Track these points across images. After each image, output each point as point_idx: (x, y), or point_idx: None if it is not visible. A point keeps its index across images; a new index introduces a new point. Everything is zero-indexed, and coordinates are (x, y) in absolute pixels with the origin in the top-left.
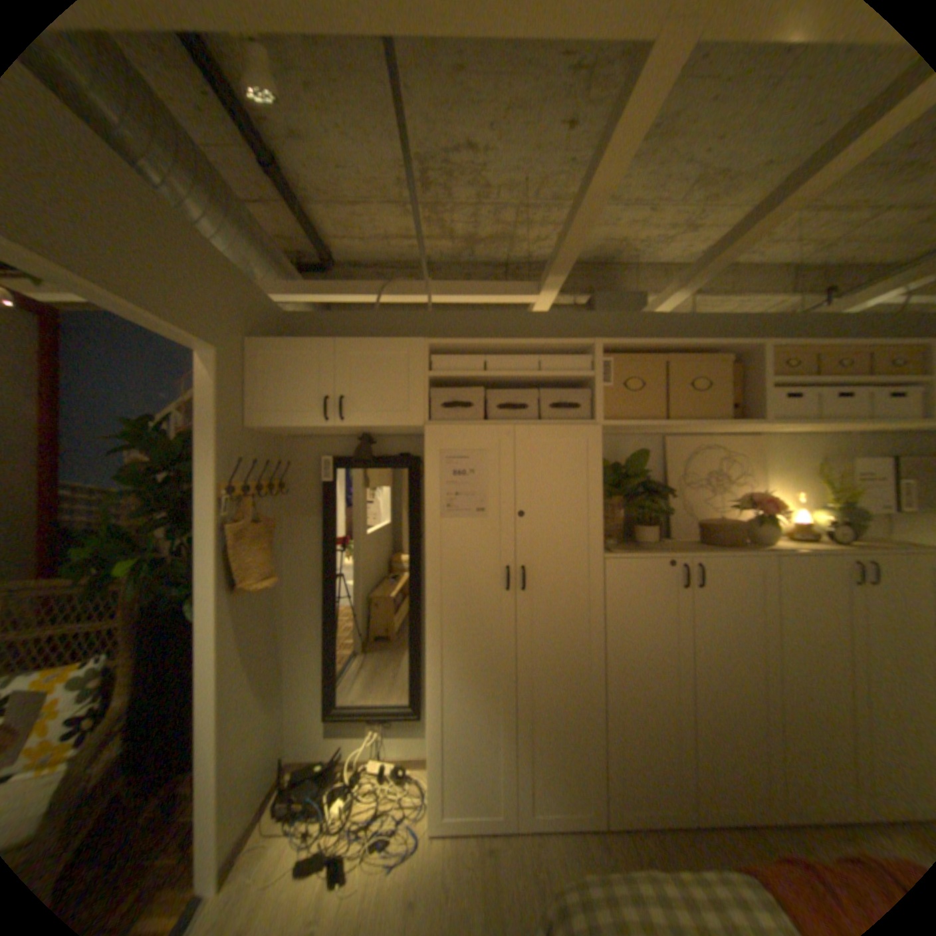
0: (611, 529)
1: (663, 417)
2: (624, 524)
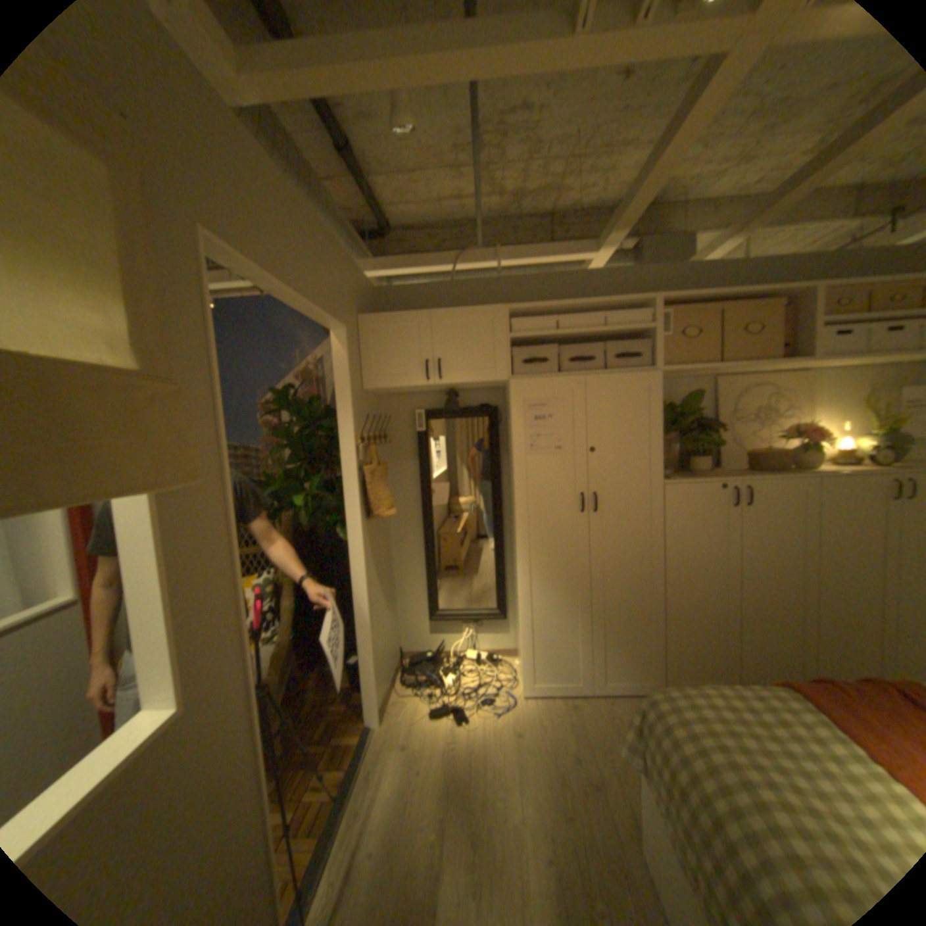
0: (666, 462)
1: (718, 360)
2: (678, 457)
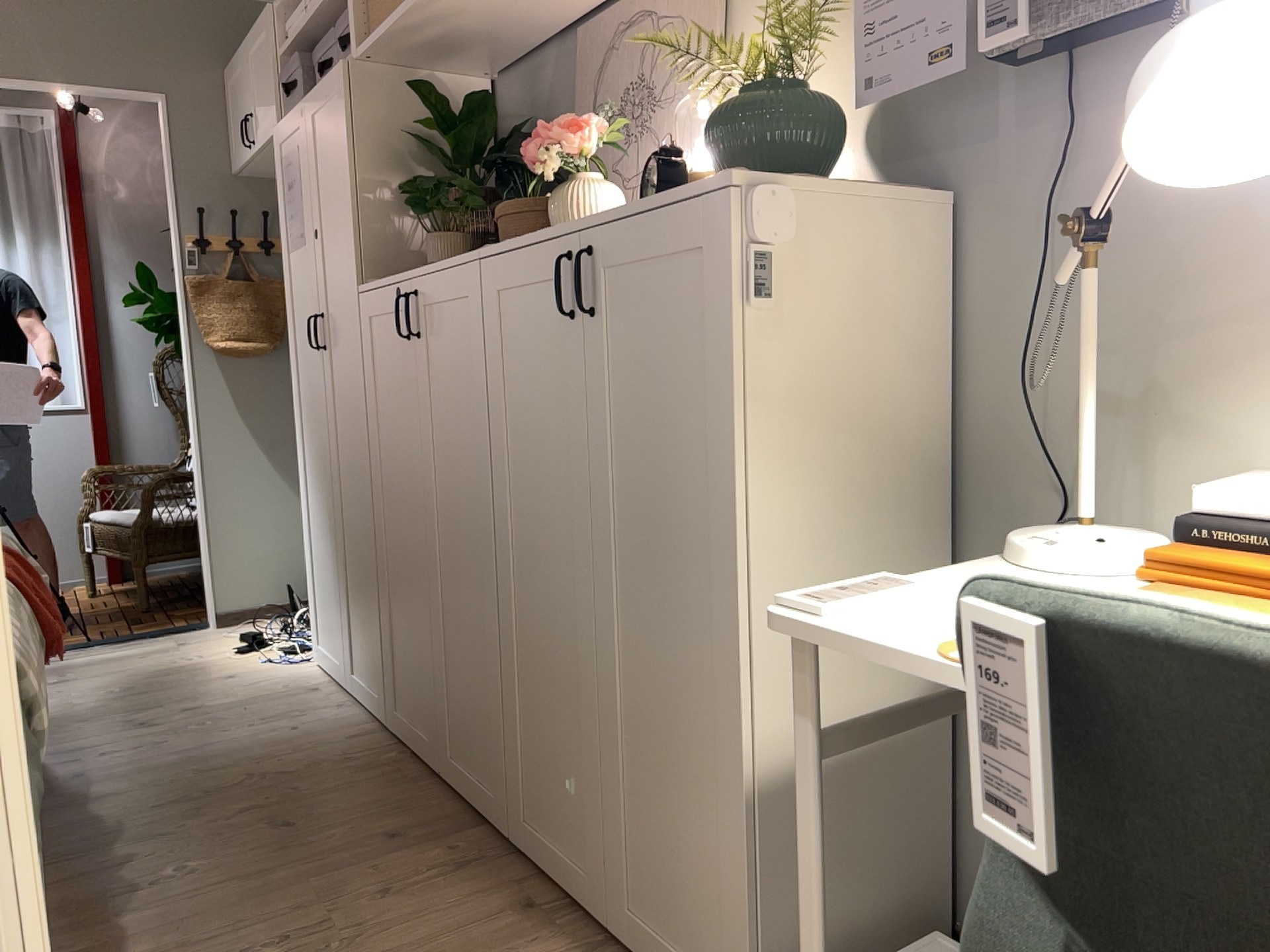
0: None
1: None
2: None
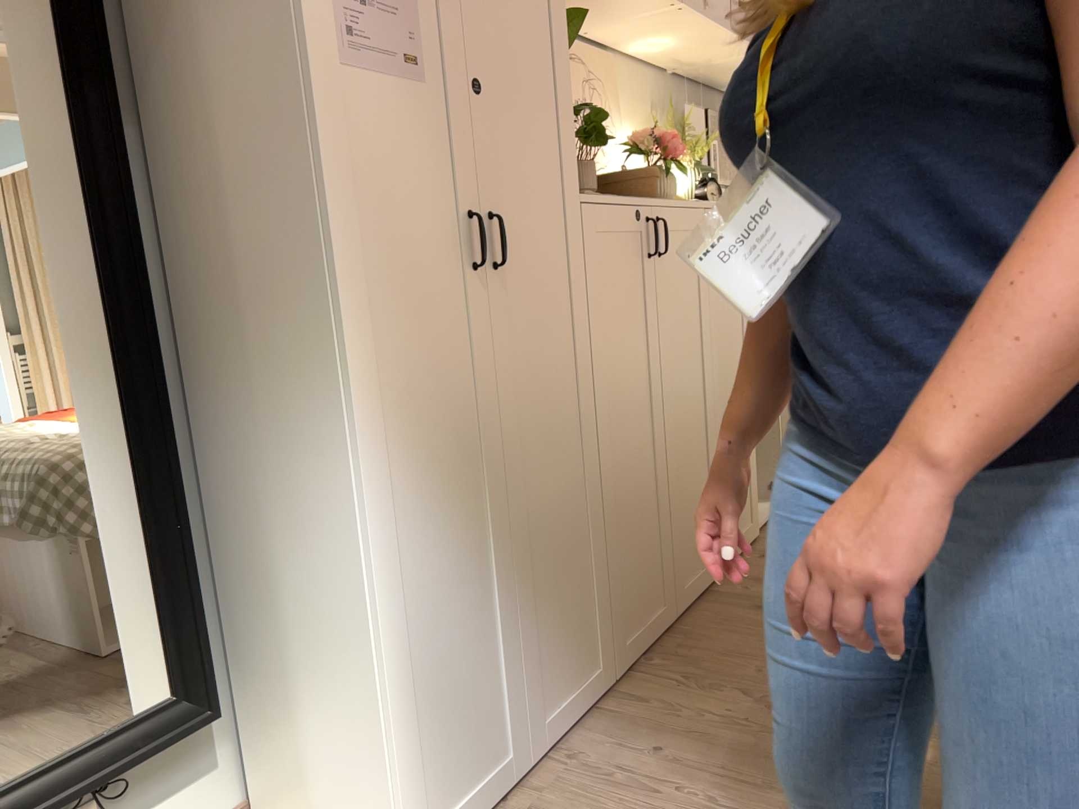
0: None
1: None
2: None
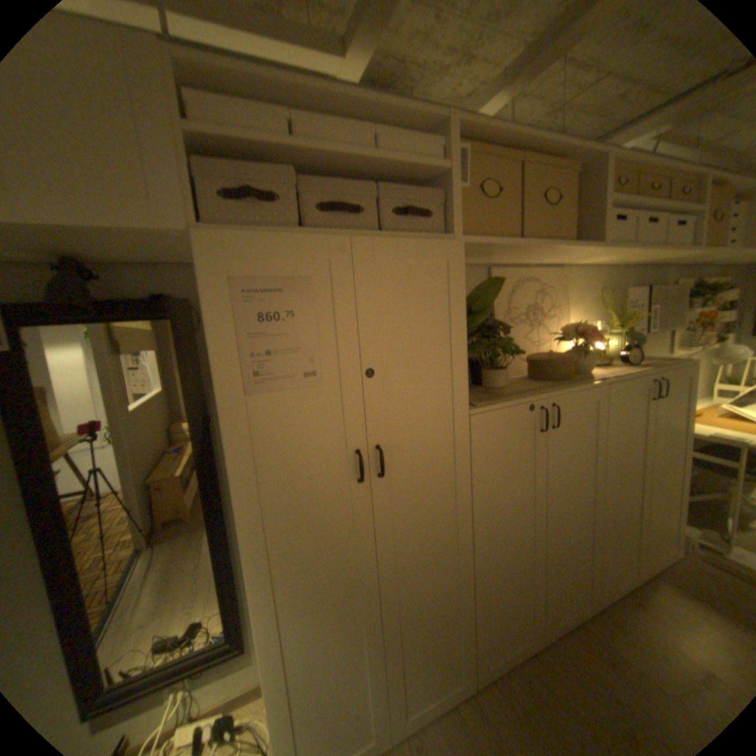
0: None
1: (515, 235)
2: None
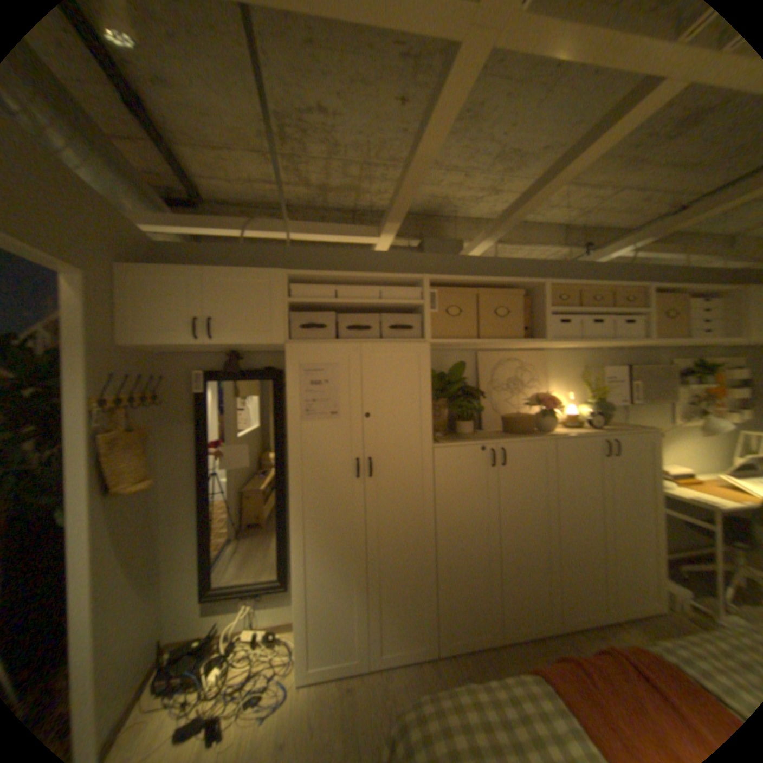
0: (438, 424)
1: (475, 336)
2: (447, 420)
